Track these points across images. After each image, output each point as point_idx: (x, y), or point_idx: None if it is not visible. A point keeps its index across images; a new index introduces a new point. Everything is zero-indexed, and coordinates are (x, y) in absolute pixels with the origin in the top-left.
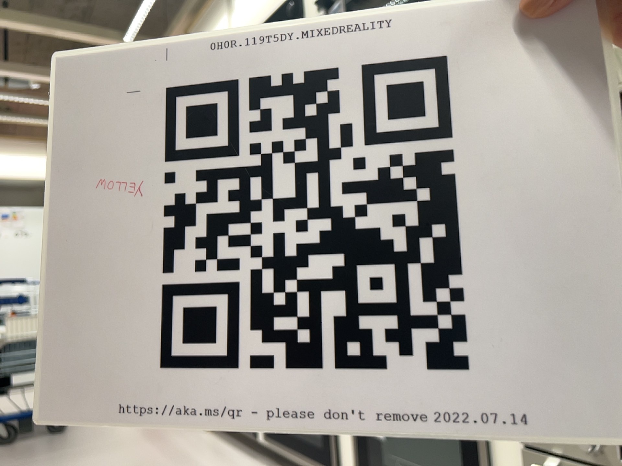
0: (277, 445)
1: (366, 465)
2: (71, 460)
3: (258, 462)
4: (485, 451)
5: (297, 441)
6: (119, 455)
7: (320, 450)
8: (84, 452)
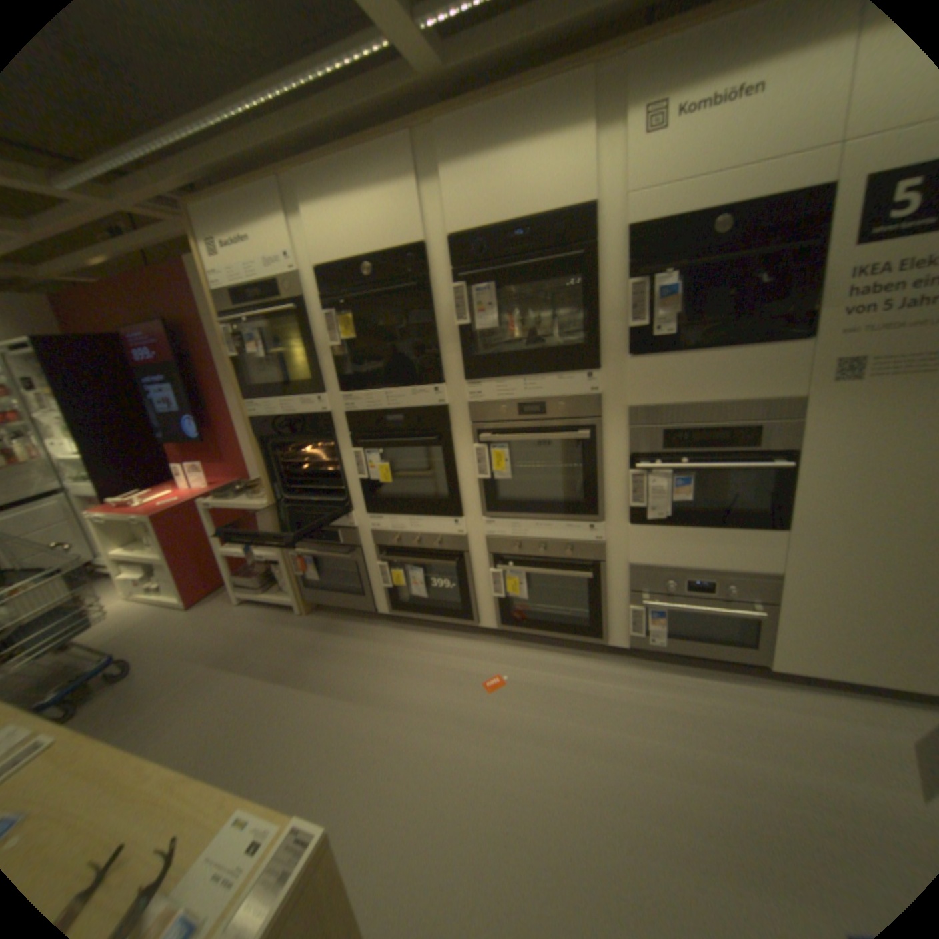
0: (405, 614)
1: (500, 613)
2: (189, 701)
3: (380, 629)
4: (602, 596)
5: (430, 609)
6: (239, 674)
7: (449, 609)
8: (193, 687)
